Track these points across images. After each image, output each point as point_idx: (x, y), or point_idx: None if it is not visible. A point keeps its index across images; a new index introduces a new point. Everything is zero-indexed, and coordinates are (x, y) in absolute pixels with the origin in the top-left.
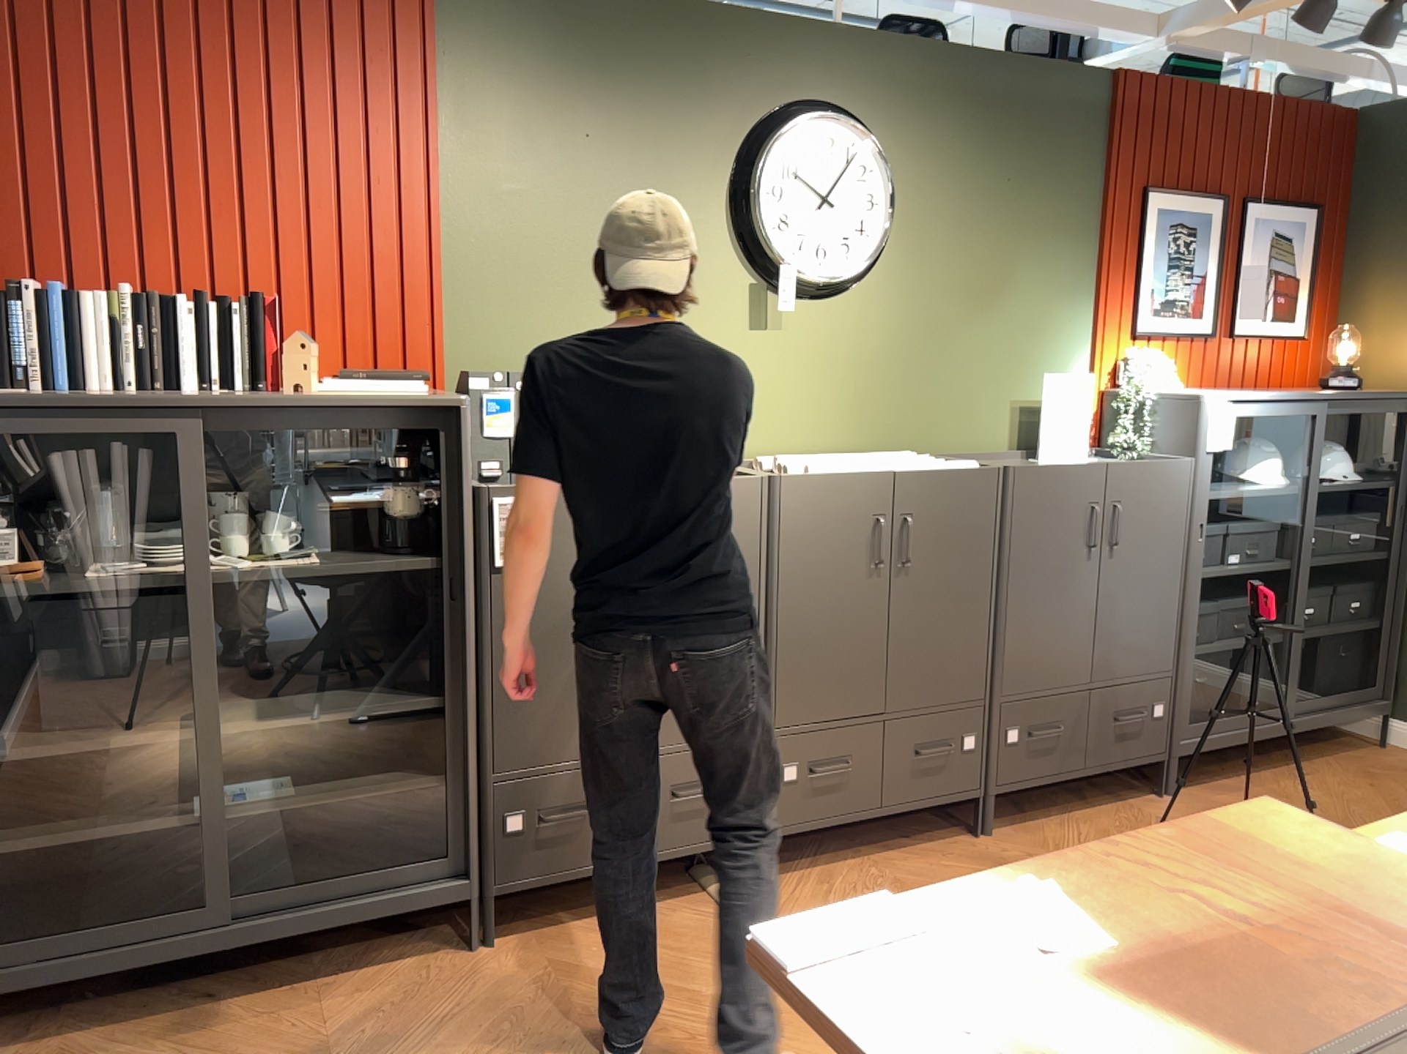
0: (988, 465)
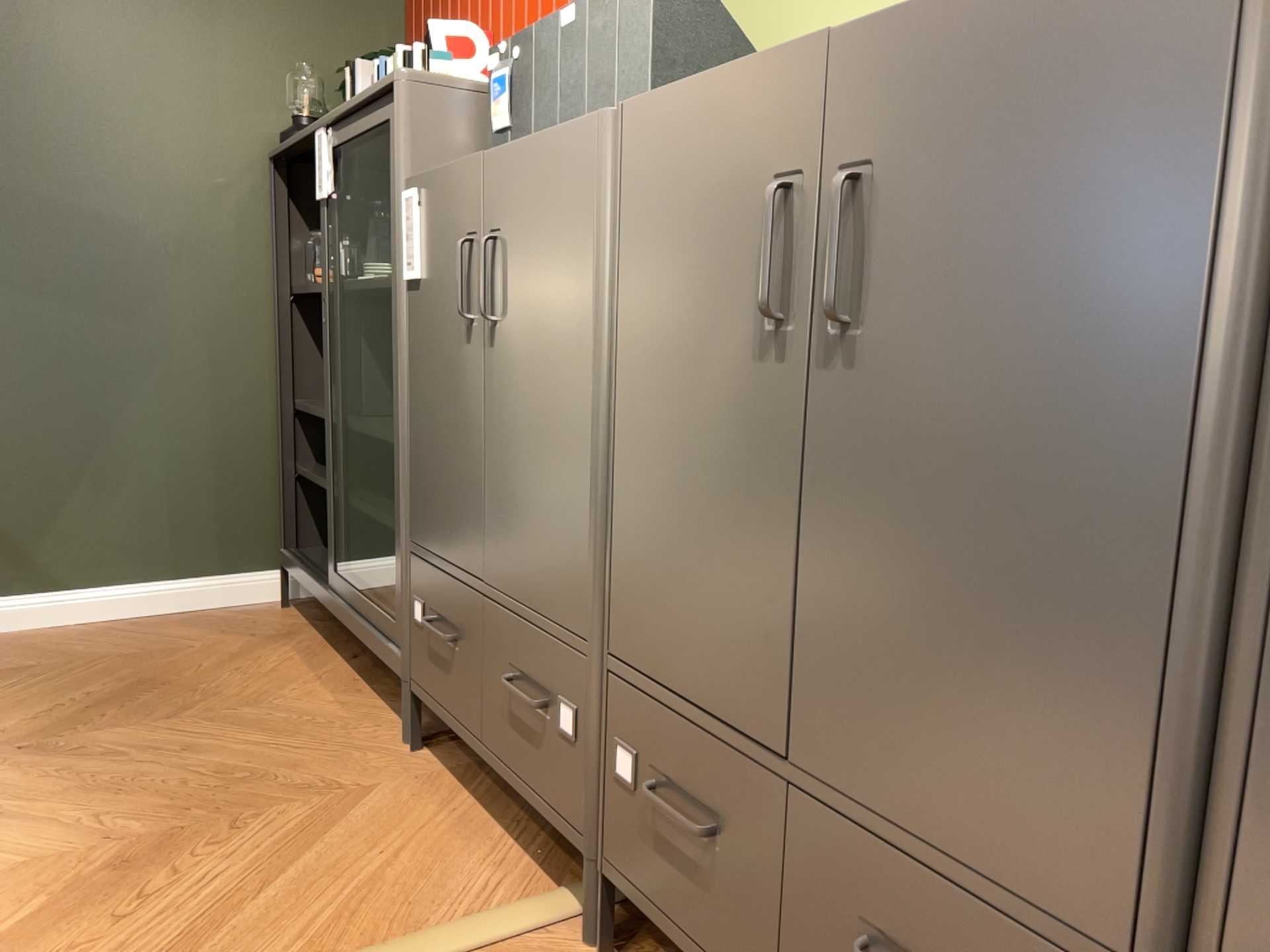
0: None
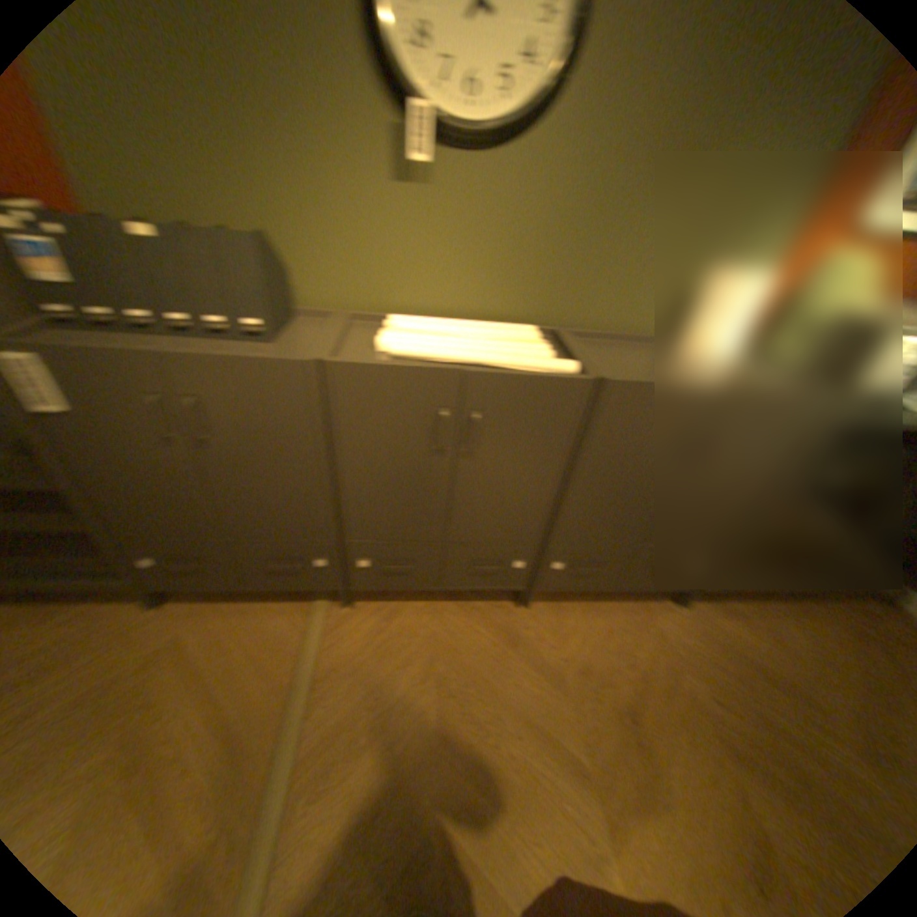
0: (590, 369)
